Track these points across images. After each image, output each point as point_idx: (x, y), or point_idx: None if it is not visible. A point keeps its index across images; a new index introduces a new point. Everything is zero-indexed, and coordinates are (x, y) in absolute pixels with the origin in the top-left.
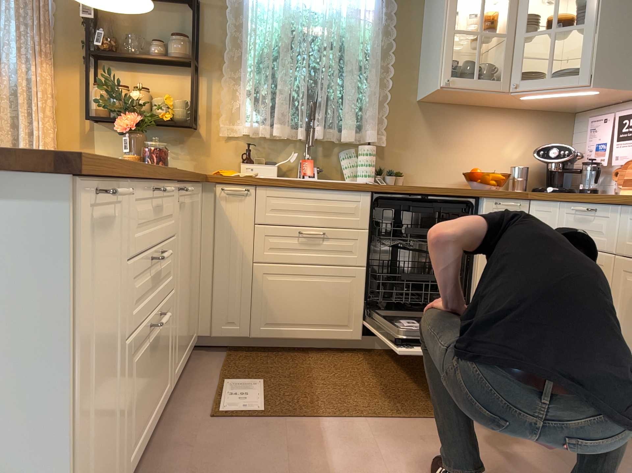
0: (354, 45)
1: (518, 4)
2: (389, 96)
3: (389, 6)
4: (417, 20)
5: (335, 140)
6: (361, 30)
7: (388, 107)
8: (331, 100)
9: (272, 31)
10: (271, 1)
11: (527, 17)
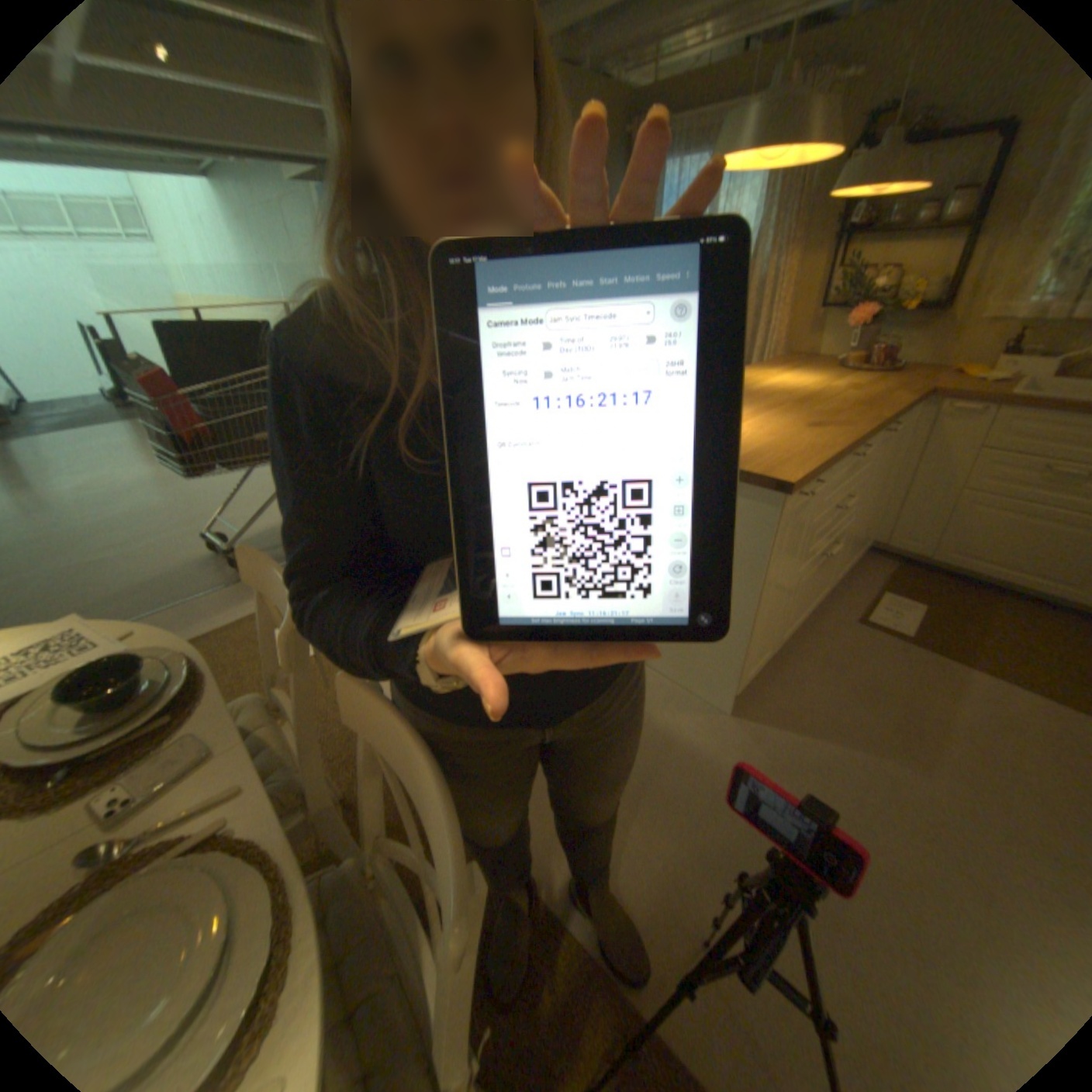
0: None
1: None
2: None
3: None
4: None
5: None
6: None
7: None
8: None
9: None
10: None
11: None
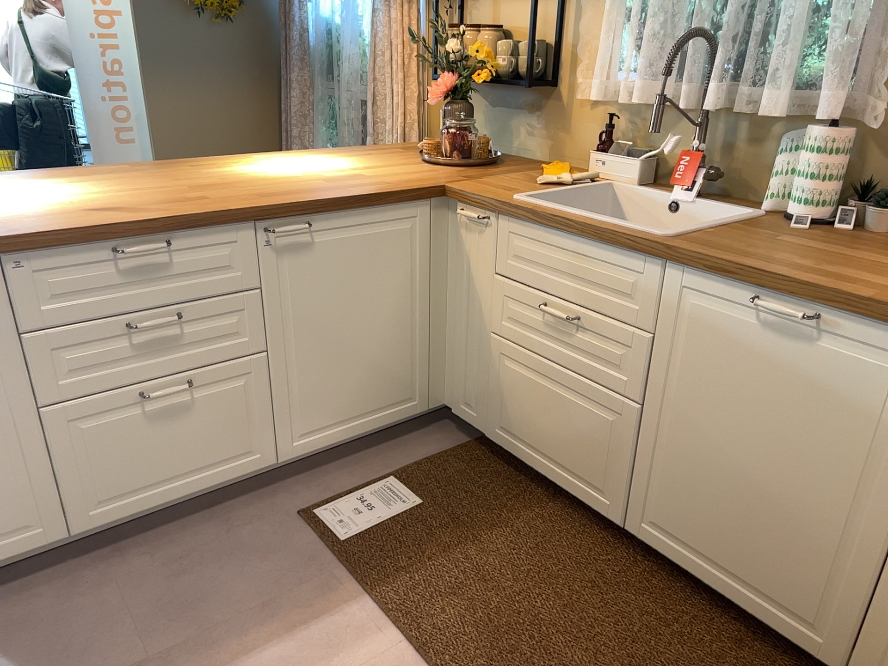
0: None
1: None
2: None
3: None
4: None
5: (759, 113)
6: None
7: None
8: (756, 22)
9: None
10: None
11: None
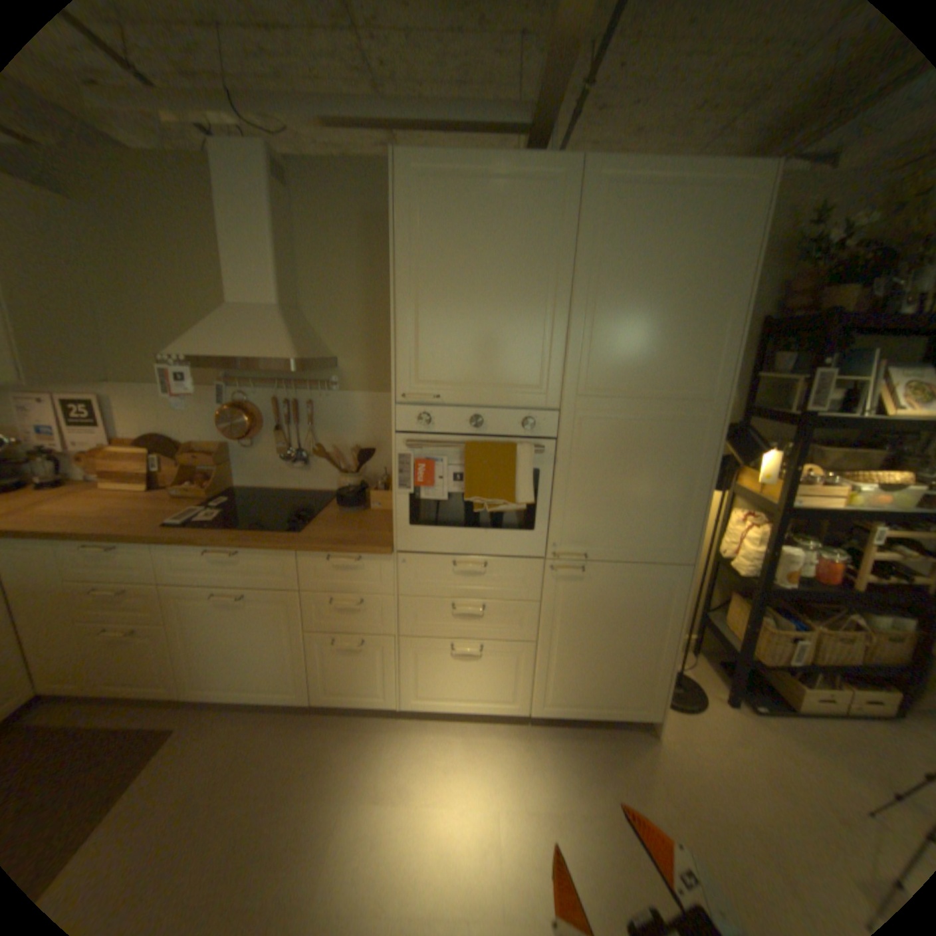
0: None
1: None
2: None
3: None
4: None
5: None
6: None
7: None
8: None
9: None
10: None
11: None
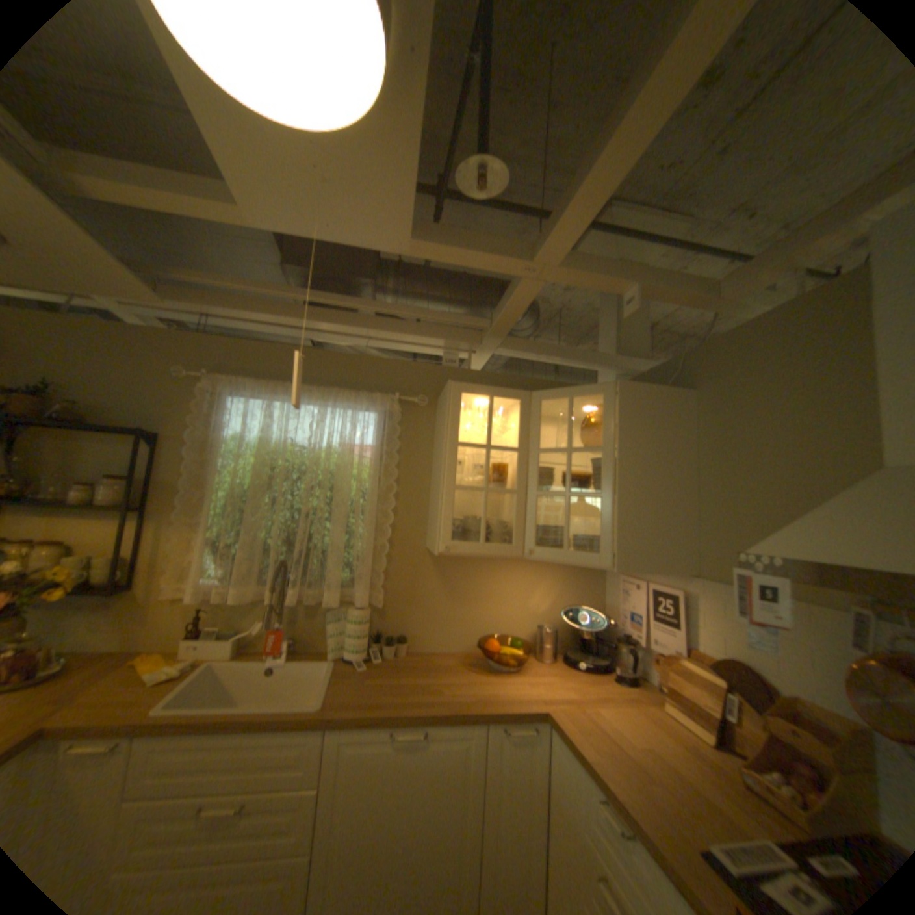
0: (344, 489)
1: (529, 455)
2: (388, 547)
3: (391, 442)
4: (426, 456)
5: (318, 601)
6: (357, 467)
7: (391, 555)
8: (313, 553)
9: (247, 468)
10: (244, 437)
11: (540, 469)
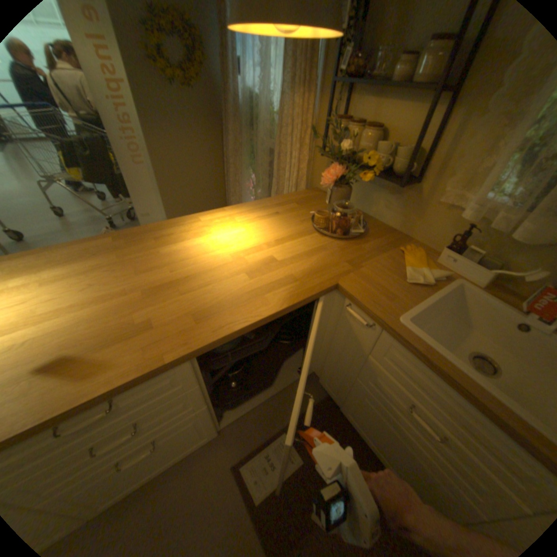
0: None
1: None
2: None
3: None
4: None
5: None
6: None
7: None
8: None
9: None
10: None
11: None
